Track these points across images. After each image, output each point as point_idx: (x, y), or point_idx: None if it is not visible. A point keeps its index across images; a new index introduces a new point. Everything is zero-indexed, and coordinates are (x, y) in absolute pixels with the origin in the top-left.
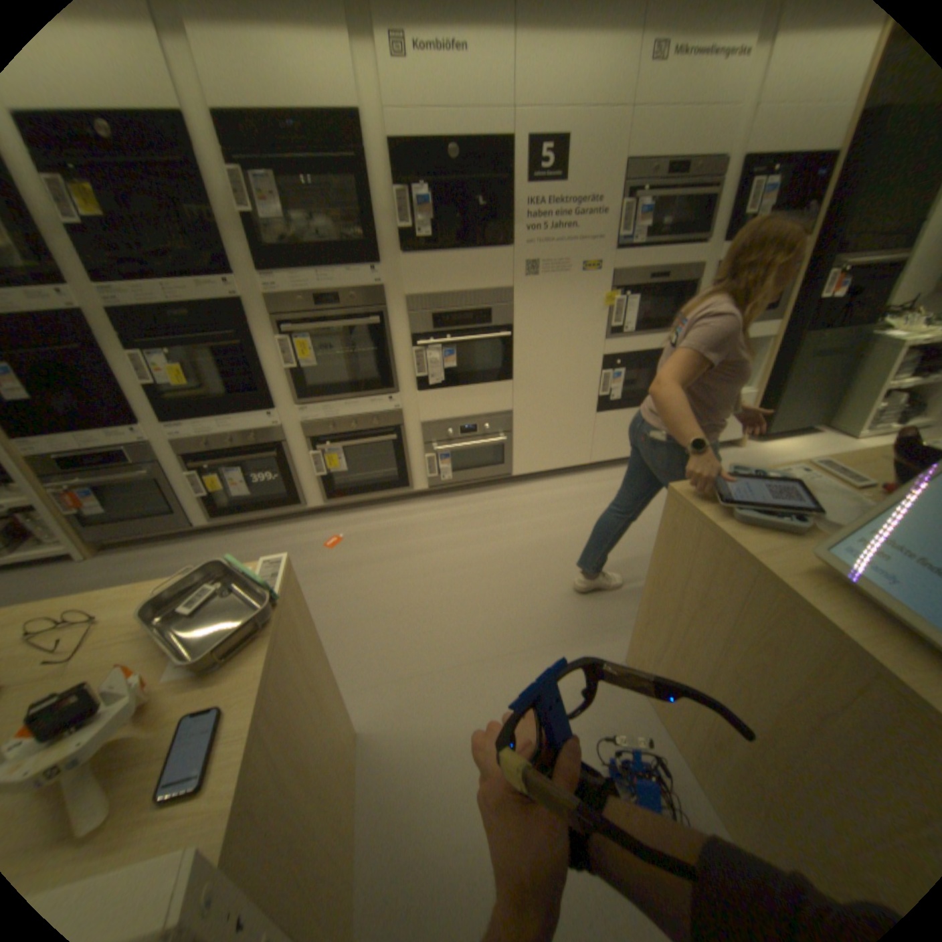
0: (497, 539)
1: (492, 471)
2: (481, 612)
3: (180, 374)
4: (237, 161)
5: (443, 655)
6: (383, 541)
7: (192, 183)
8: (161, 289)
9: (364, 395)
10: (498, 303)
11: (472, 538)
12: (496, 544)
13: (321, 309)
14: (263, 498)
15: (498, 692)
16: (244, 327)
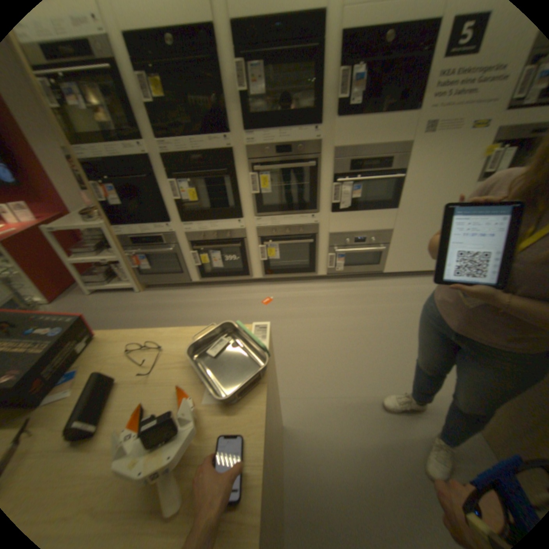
0: (372, 314)
1: (369, 268)
2: (363, 363)
3: (196, 194)
4: (243, 54)
5: (338, 387)
6: (297, 304)
7: (214, 72)
8: (190, 141)
9: (298, 212)
10: (400, 152)
11: (355, 311)
12: (372, 318)
13: (280, 155)
14: (230, 269)
15: (377, 422)
16: (233, 166)
